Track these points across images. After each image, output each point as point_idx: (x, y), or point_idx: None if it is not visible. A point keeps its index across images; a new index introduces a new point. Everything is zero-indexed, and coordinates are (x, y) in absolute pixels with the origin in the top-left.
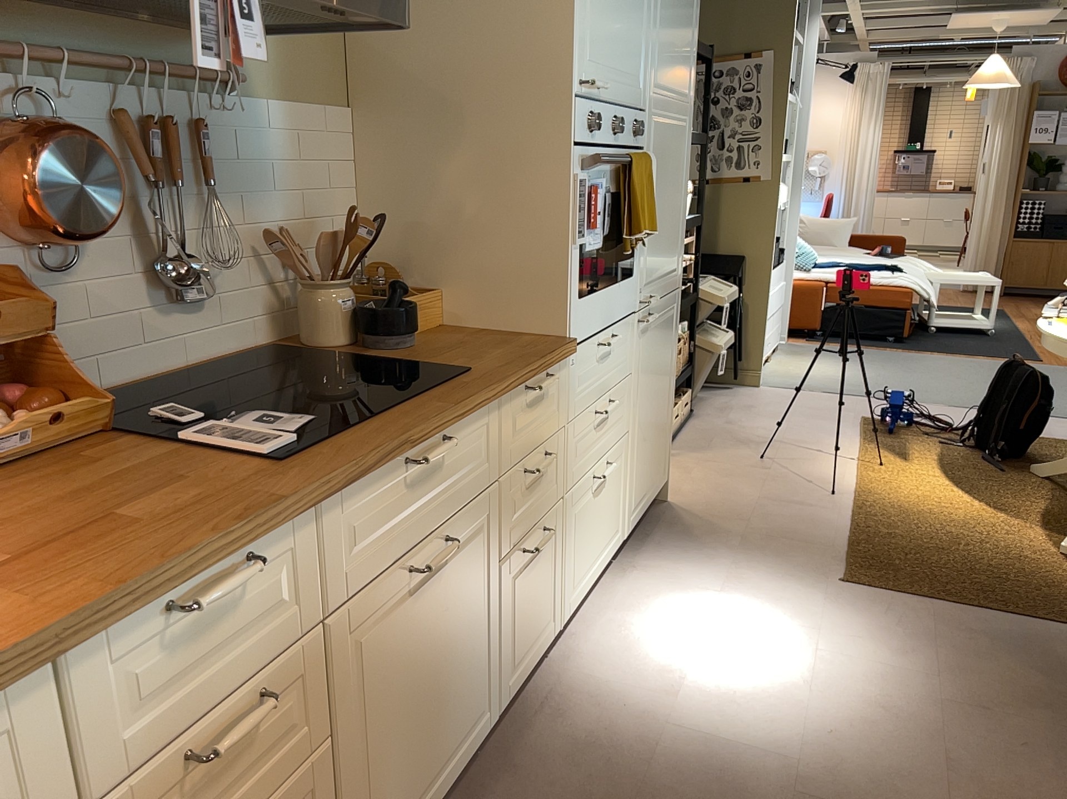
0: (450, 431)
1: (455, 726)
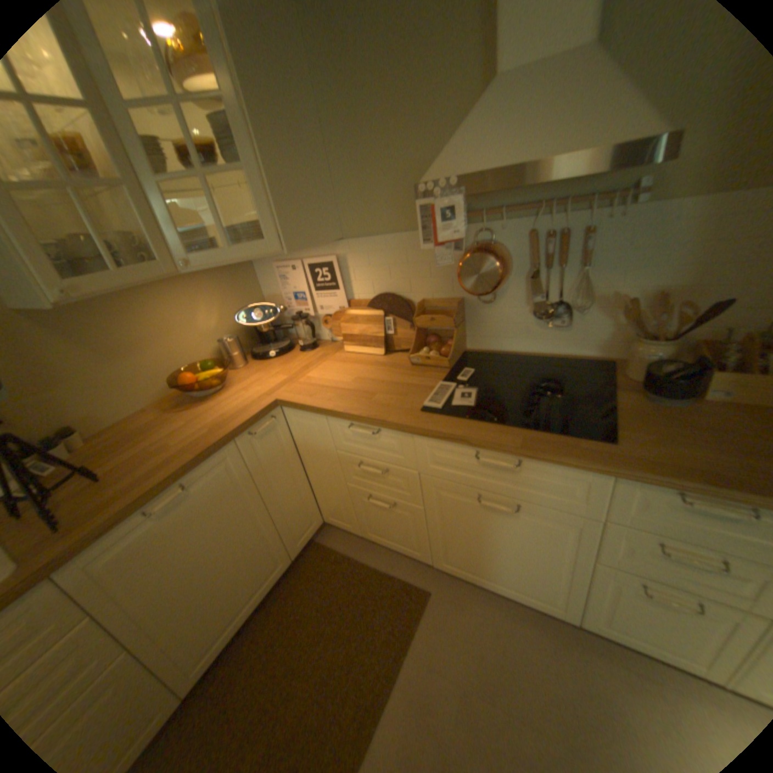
0: (534, 461)
1: (525, 586)
